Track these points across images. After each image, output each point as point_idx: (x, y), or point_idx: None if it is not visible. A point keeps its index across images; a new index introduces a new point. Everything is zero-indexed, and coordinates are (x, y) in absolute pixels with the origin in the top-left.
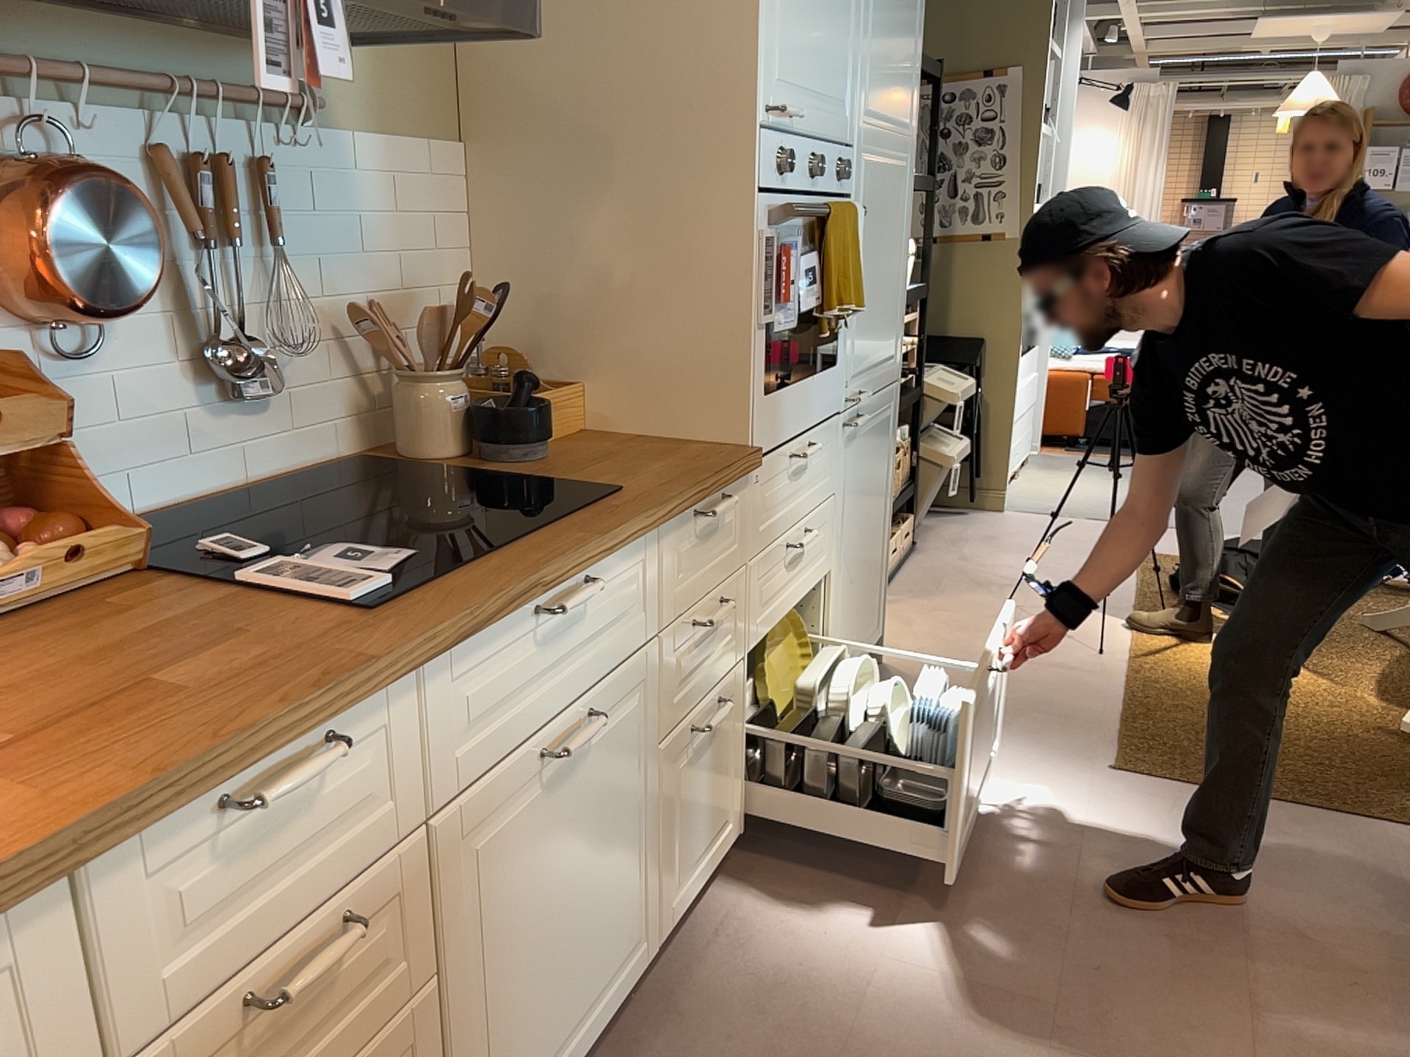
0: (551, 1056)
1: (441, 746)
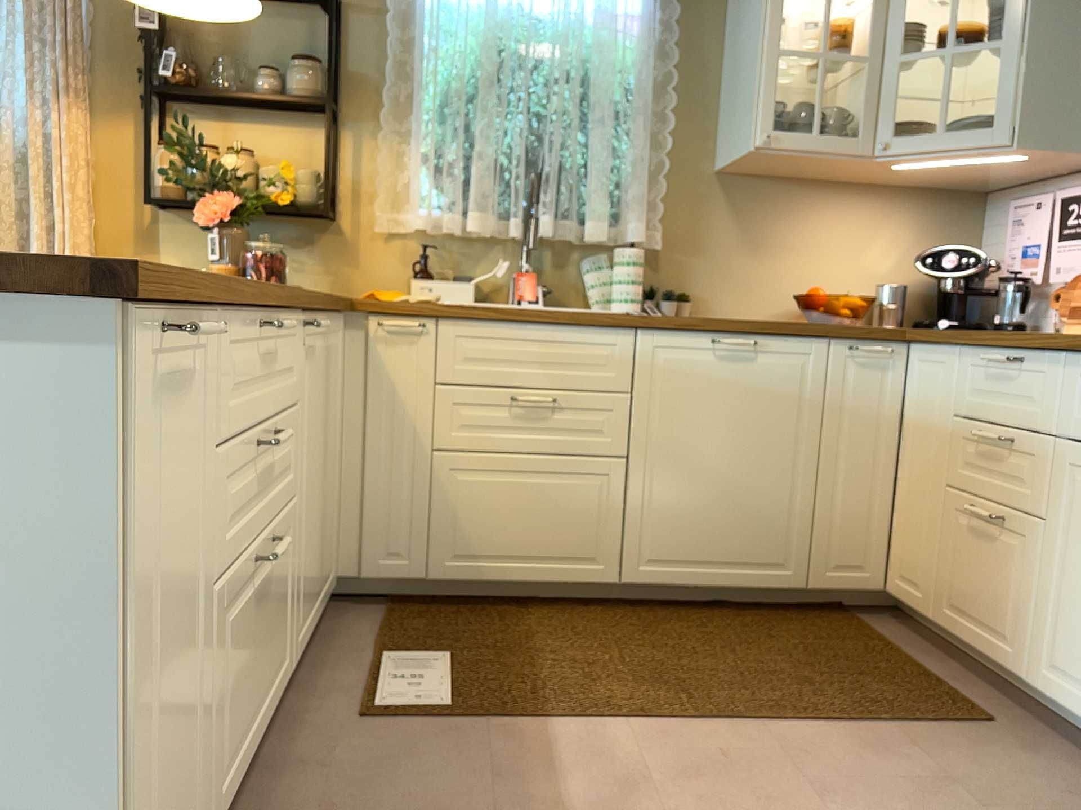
0: None
1: (1074, 406)
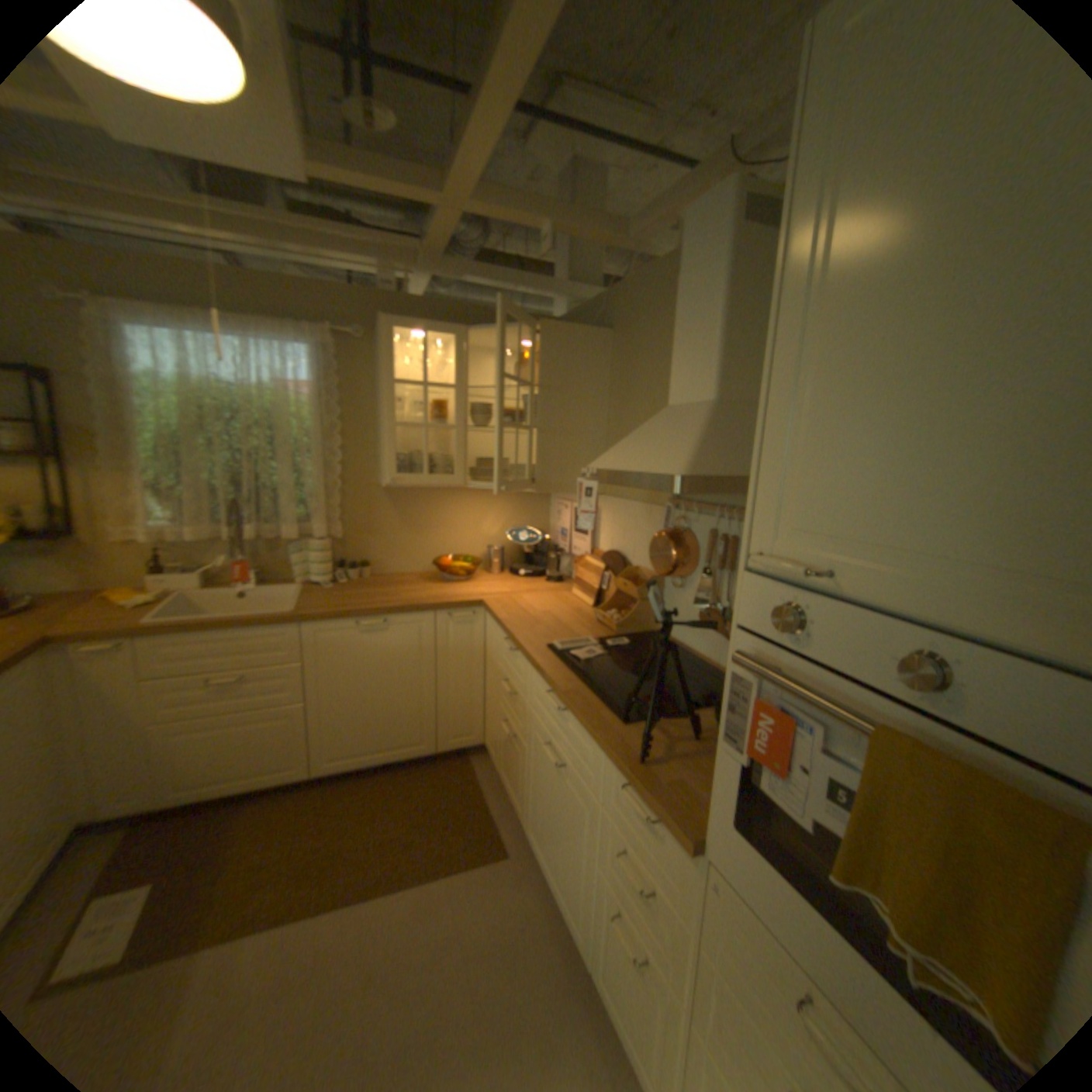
0: (546, 864)
1: (533, 691)
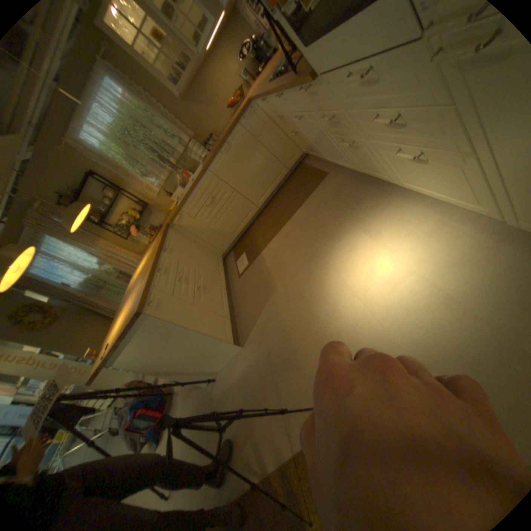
0: (335, 158)
1: (279, 104)
